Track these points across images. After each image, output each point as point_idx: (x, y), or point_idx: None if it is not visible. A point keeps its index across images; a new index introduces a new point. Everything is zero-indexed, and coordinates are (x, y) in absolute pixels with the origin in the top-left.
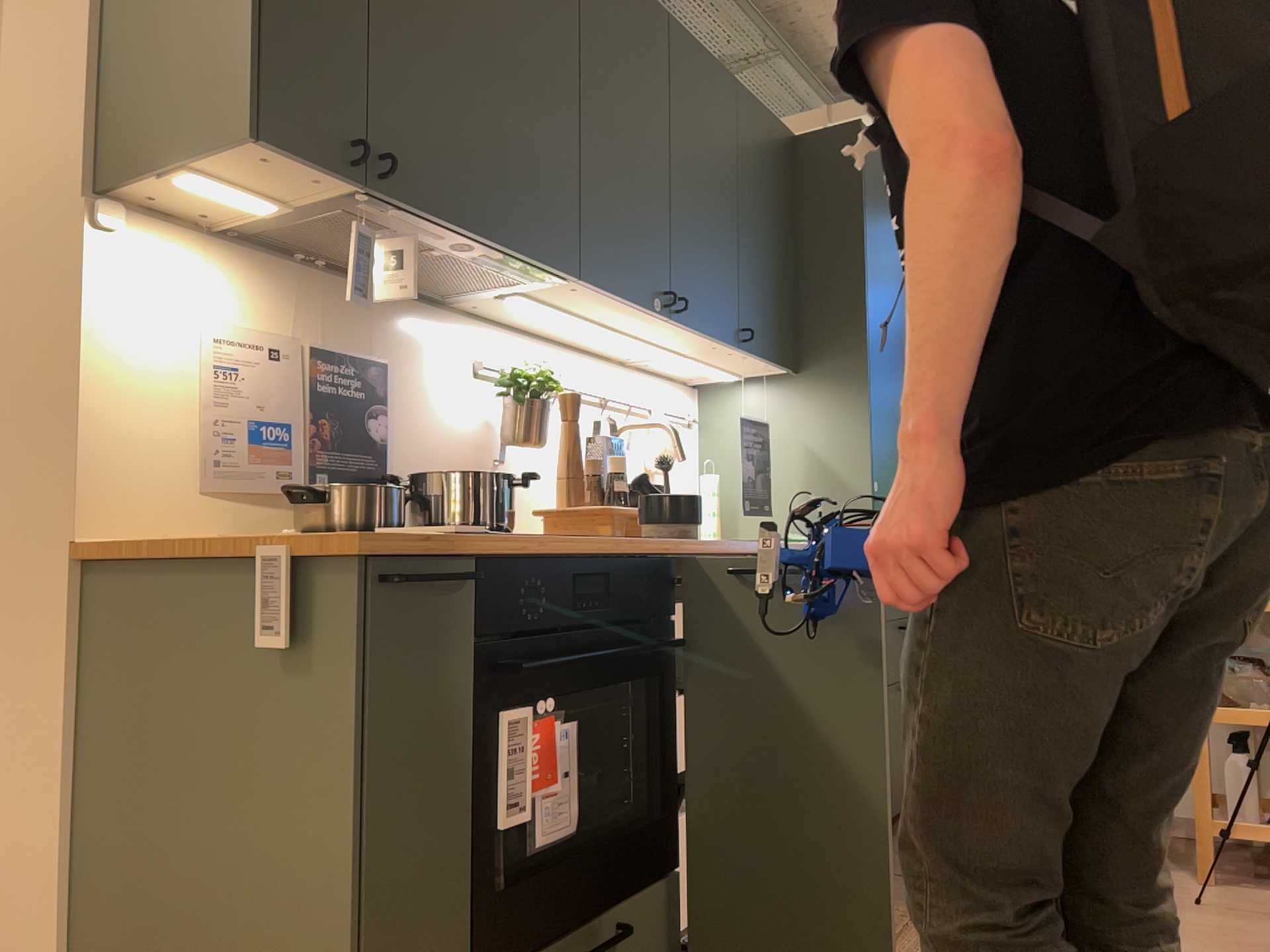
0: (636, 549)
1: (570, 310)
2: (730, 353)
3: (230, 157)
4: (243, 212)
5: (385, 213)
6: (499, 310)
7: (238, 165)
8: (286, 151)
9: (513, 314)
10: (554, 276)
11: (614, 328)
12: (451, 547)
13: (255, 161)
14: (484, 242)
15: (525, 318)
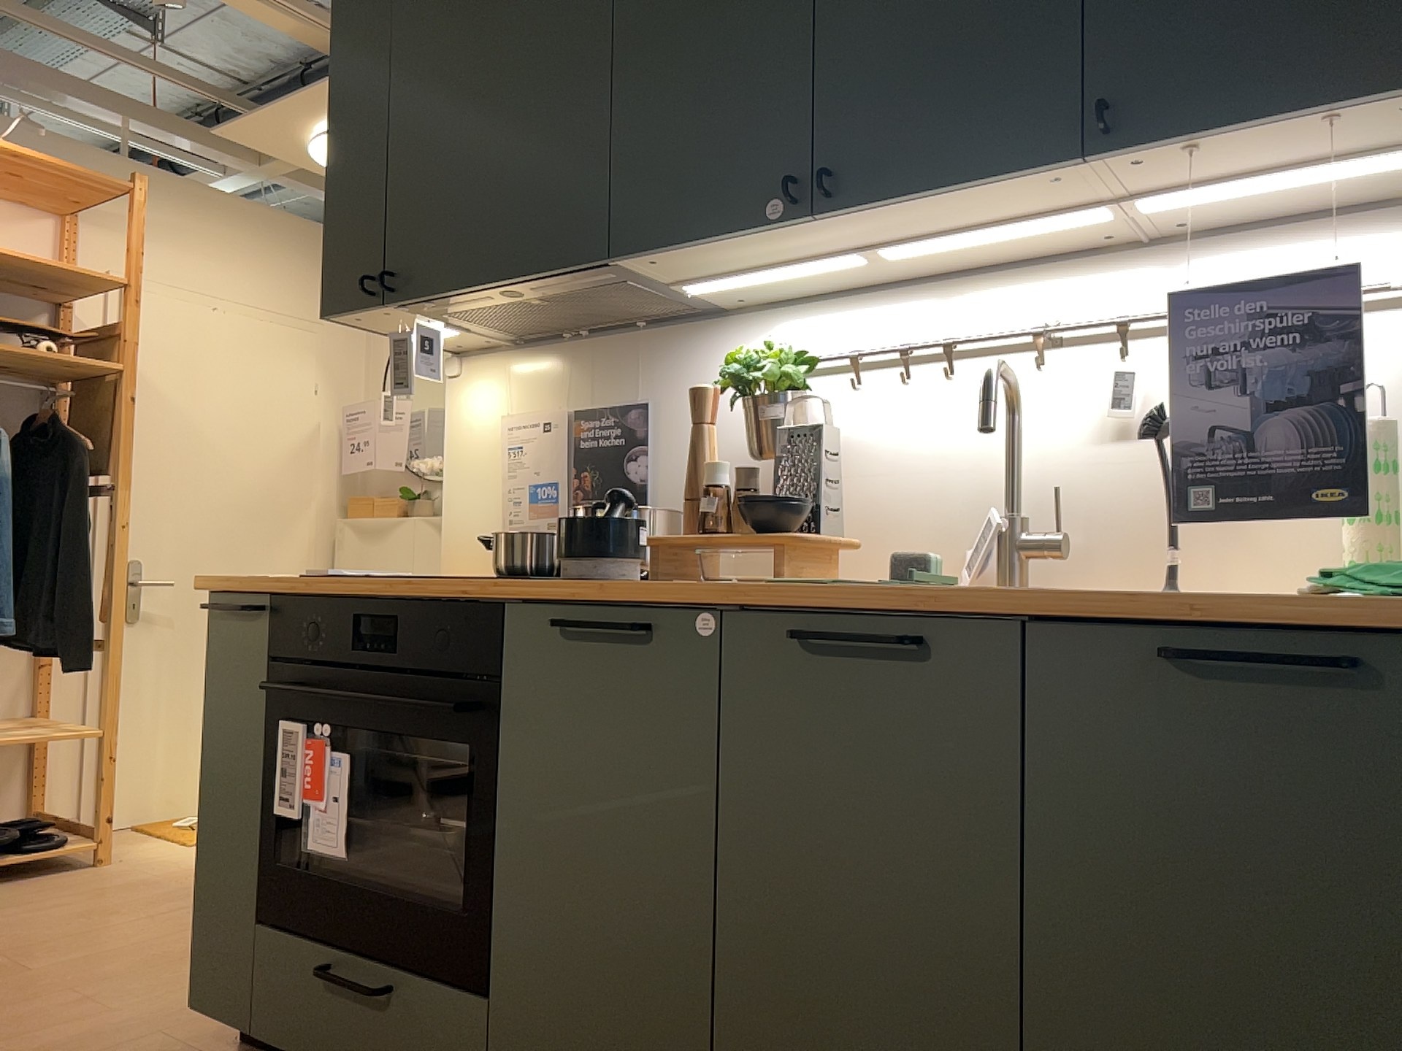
0: (447, 590)
1: (759, 267)
2: (1148, 165)
3: (360, 326)
4: (469, 334)
5: (436, 307)
6: (775, 290)
7: (376, 325)
8: (345, 312)
9: (796, 286)
10: (619, 265)
11: (865, 248)
12: (248, 586)
13: (364, 322)
14: (499, 286)
15: (820, 282)
